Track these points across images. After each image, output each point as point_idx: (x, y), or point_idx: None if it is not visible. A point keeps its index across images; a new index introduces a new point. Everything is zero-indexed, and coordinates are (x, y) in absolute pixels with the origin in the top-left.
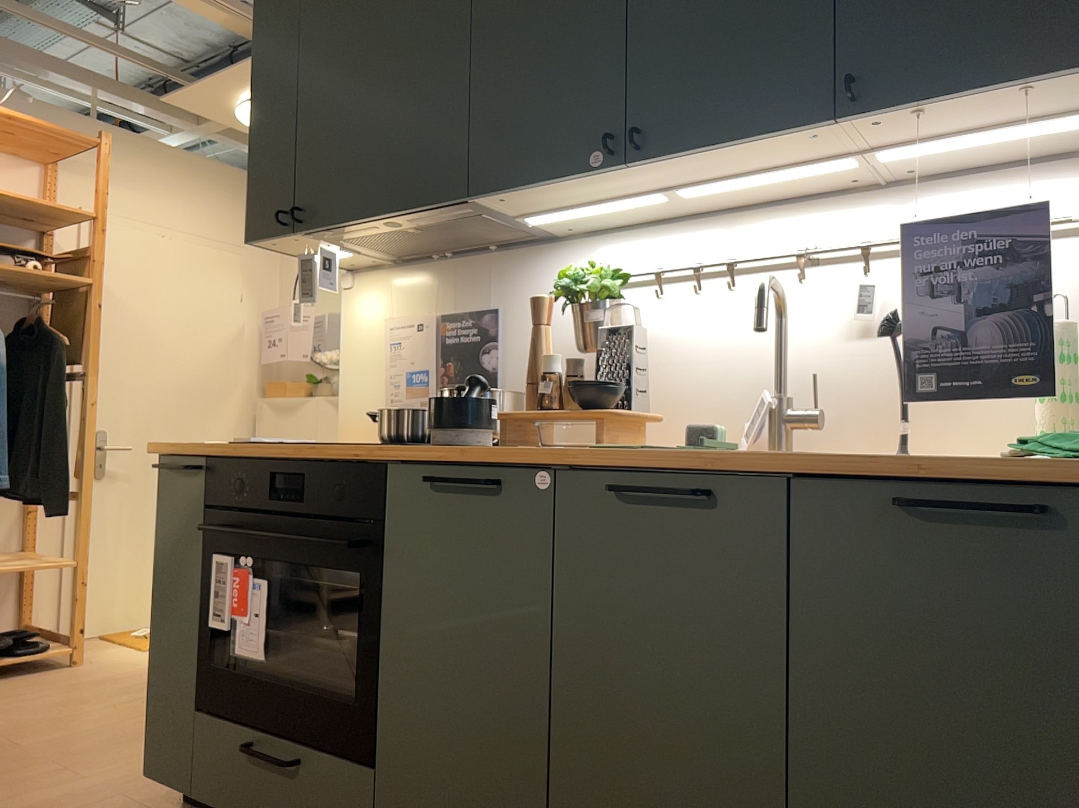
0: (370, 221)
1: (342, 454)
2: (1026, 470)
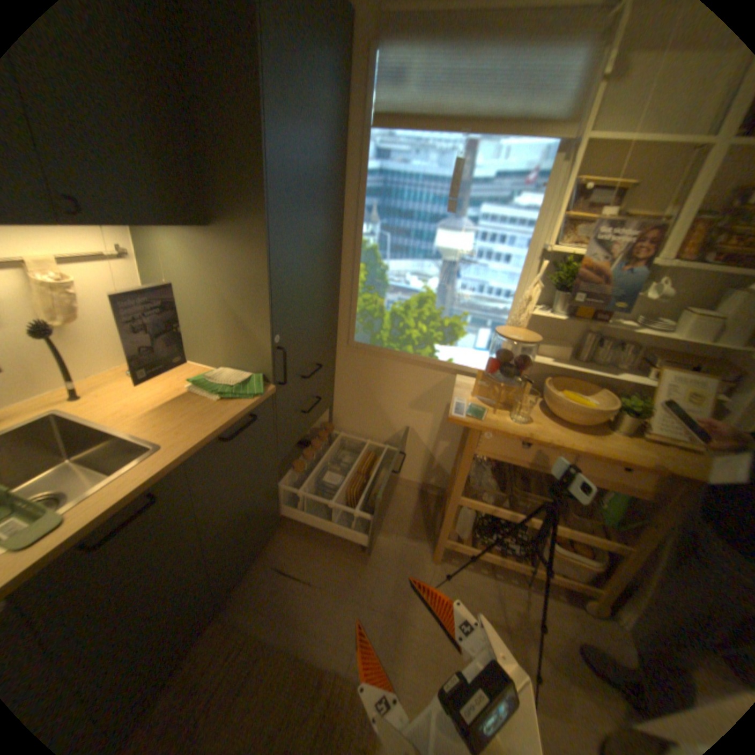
0: None
1: None
2: (250, 409)
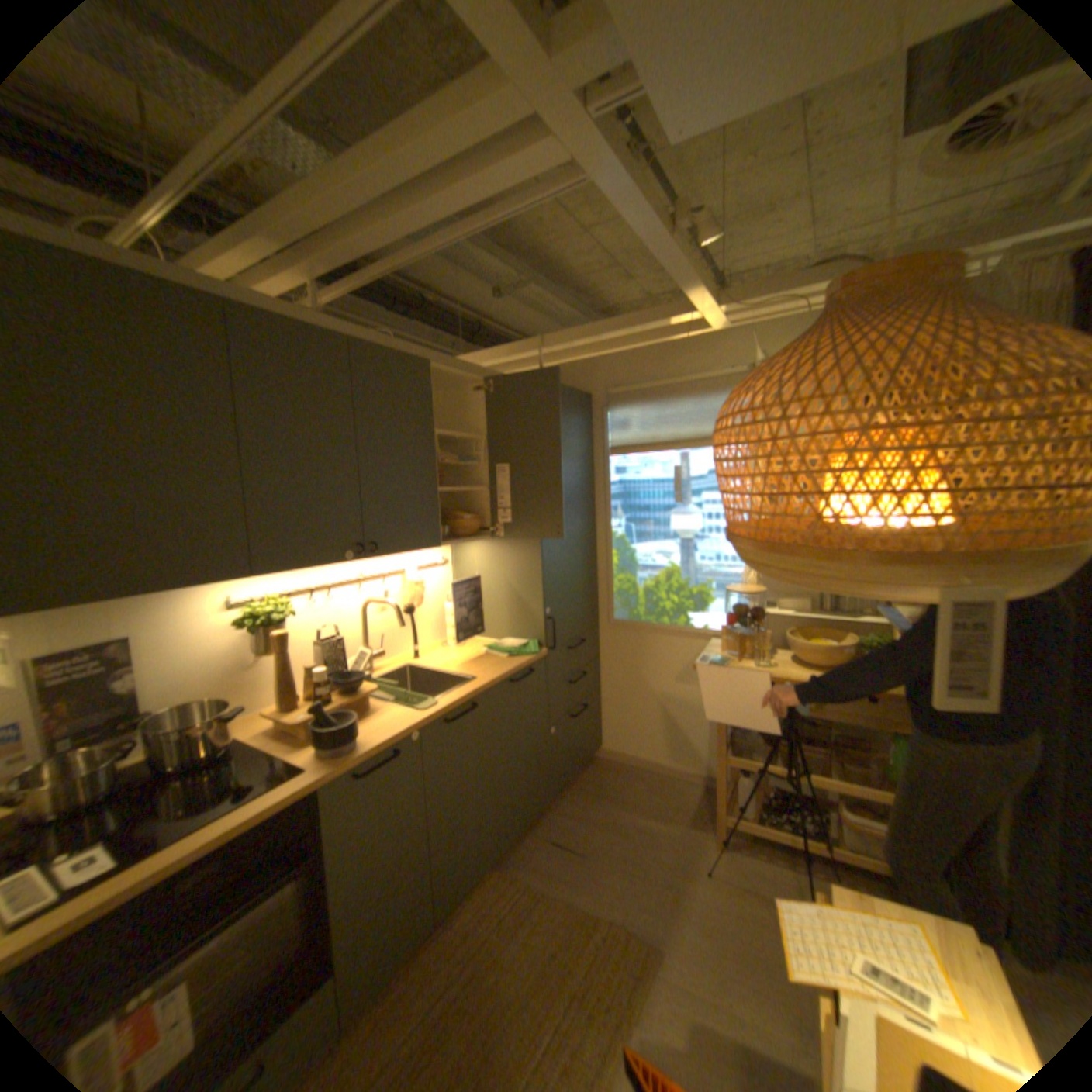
0: (102, 601)
1: (266, 810)
2: (529, 663)
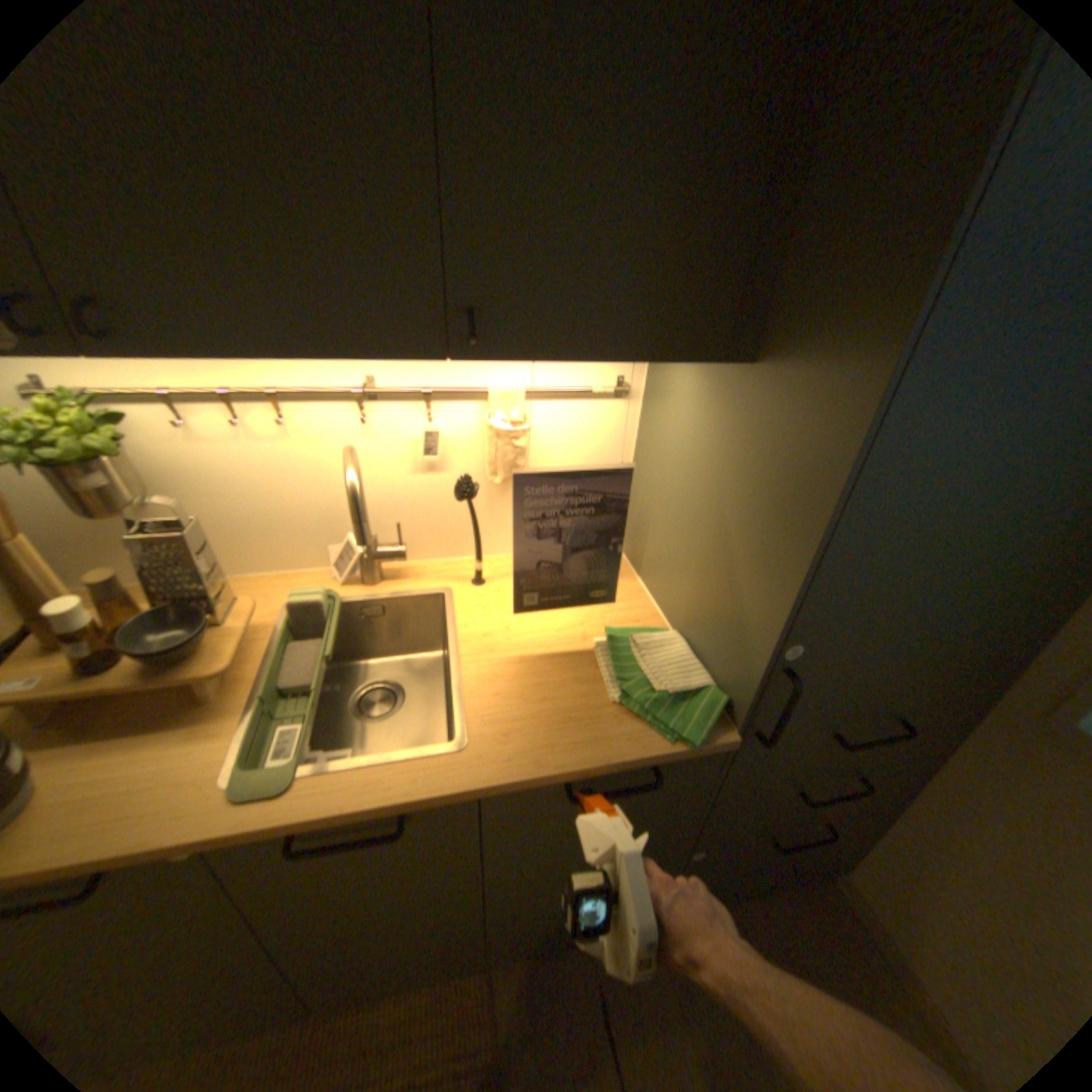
0: None
1: None
2: (654, 765)
